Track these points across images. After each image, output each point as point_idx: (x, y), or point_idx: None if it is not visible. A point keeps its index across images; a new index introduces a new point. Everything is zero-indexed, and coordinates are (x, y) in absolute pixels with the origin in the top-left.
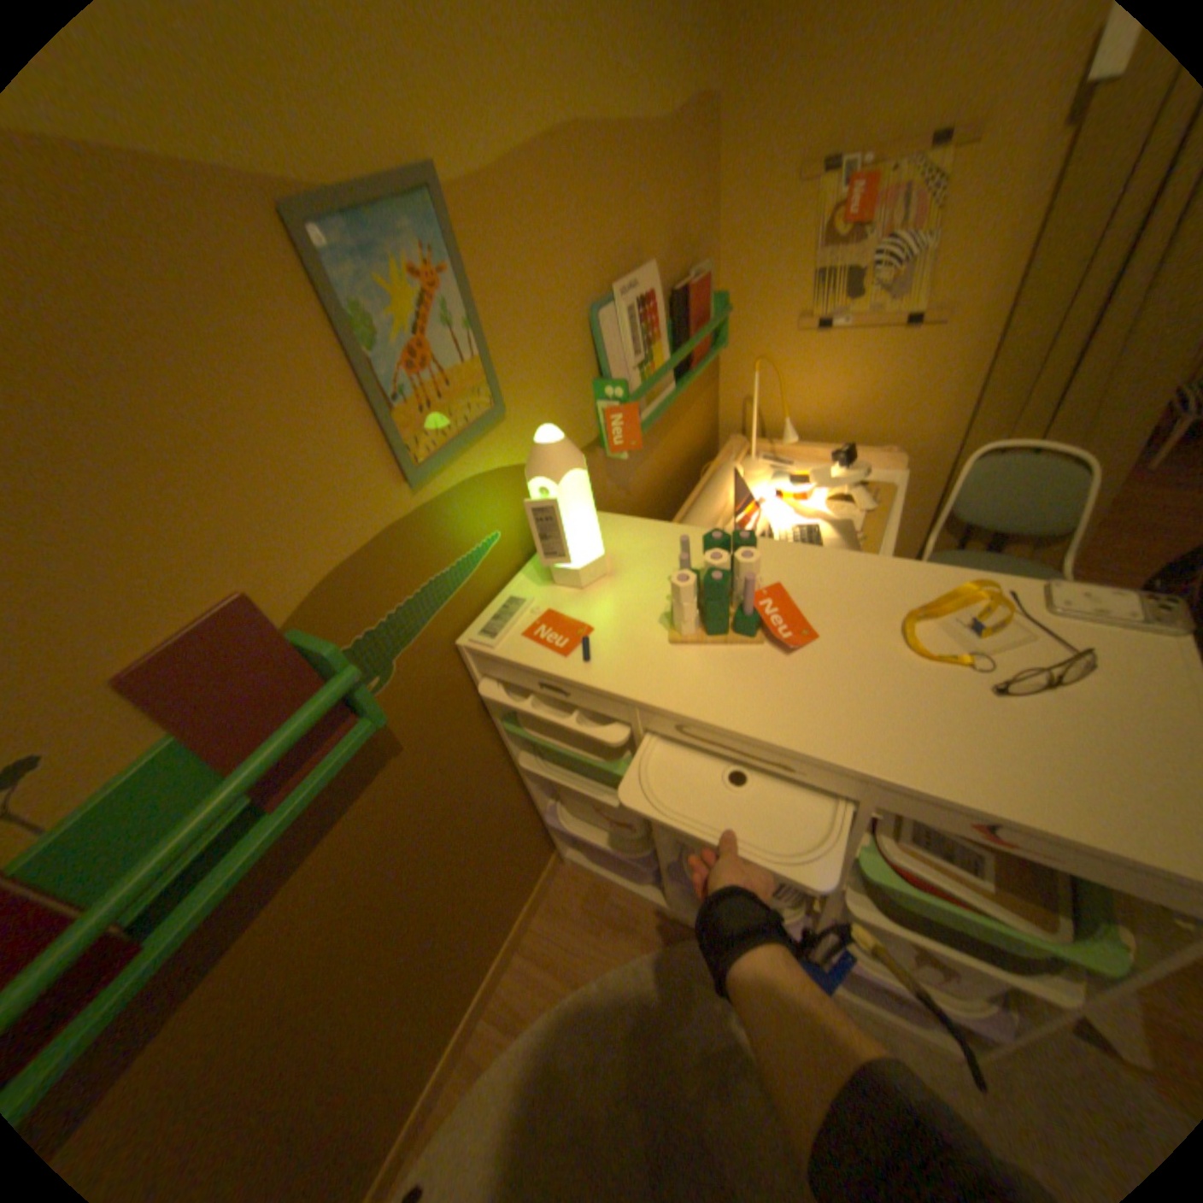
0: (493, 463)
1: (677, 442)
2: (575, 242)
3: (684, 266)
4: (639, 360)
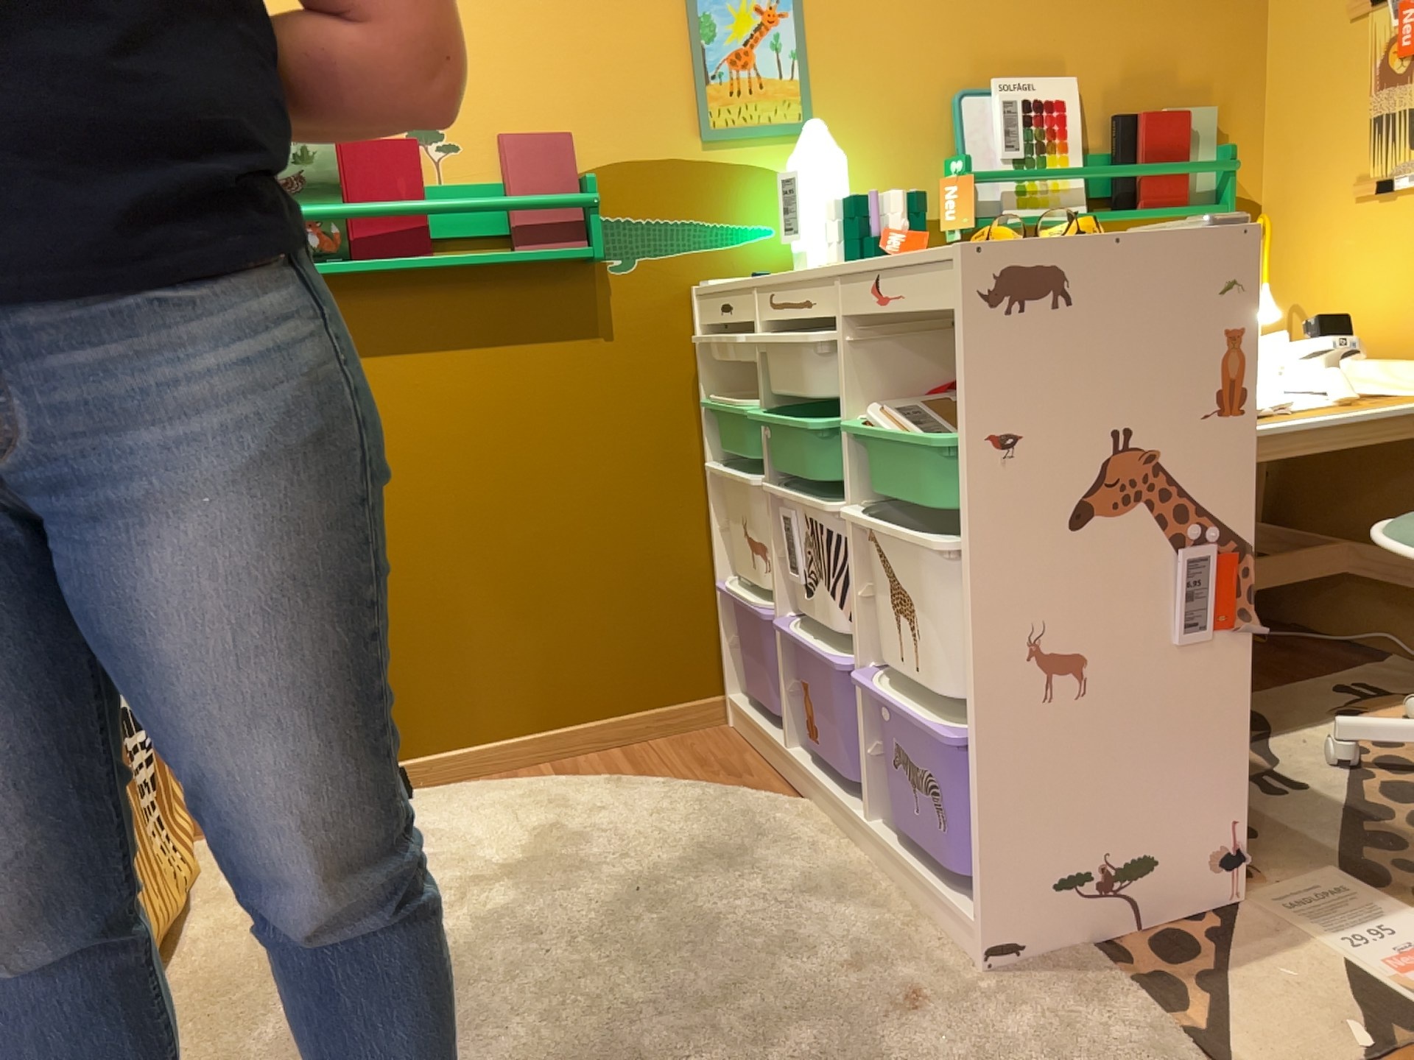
0: (785, 168)
1: None
2: (945, 36)
3: (1156, 106)
4: (1011, 156)
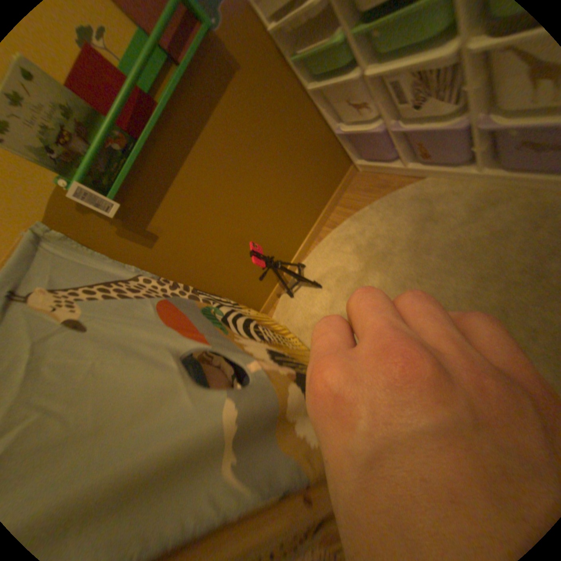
0: None
1: None
2: None
3: None
4: None
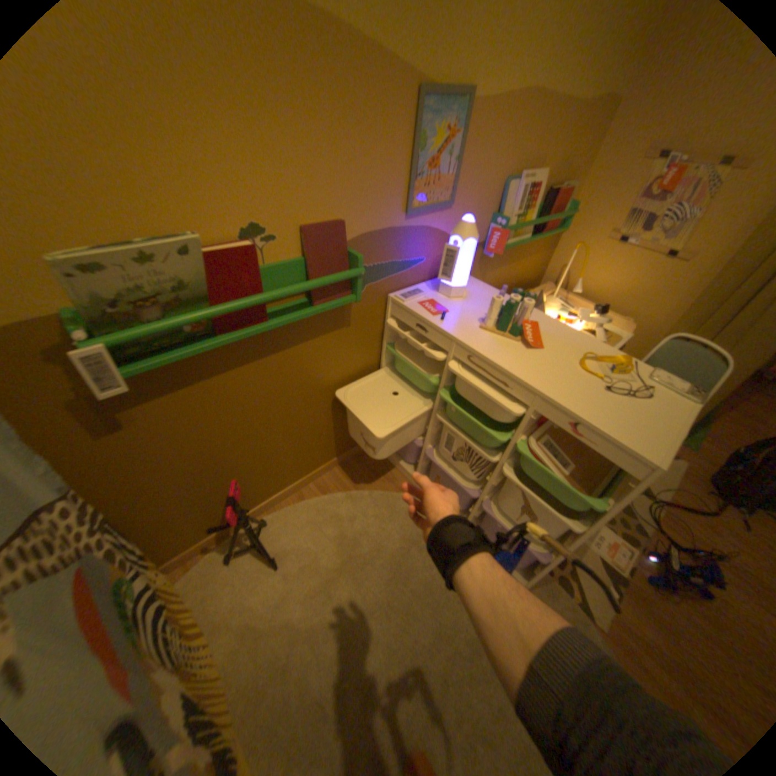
0: (437, 226)
1: (518, 270)
2: (515, 144)
3: (563, 179)
4: (519, 213)
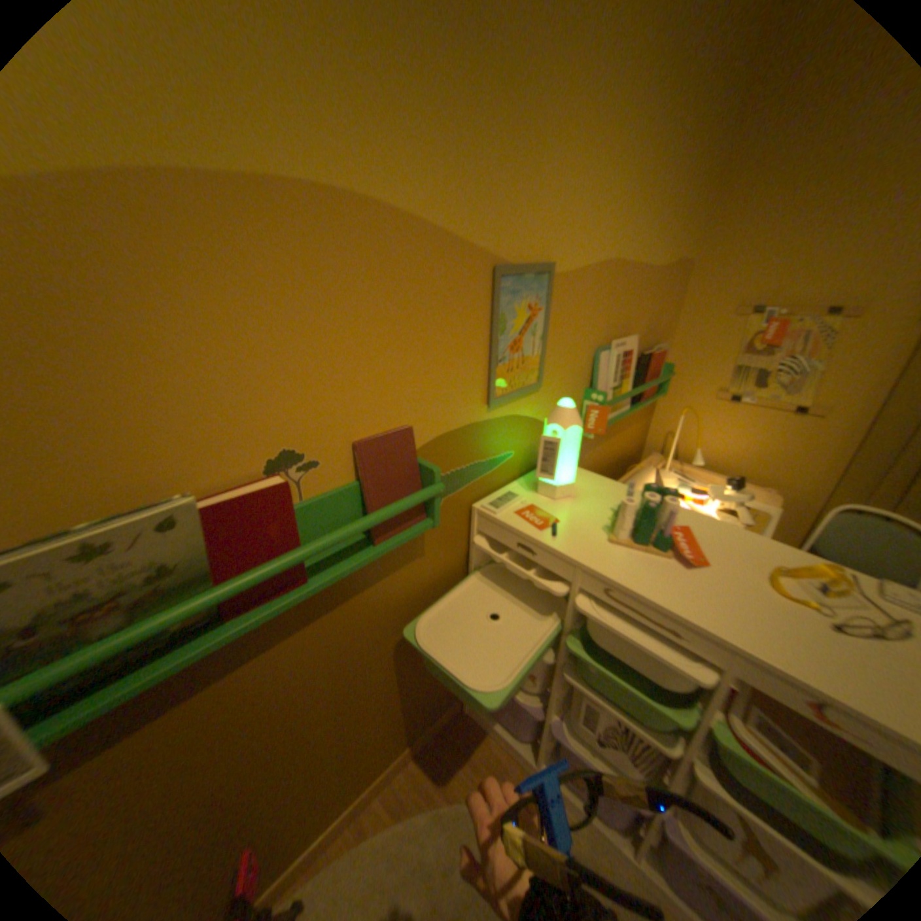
0: (525, 412)
1: (619, 444)
2: (601, 314)
3: (652, 342)
4: (615, 385)
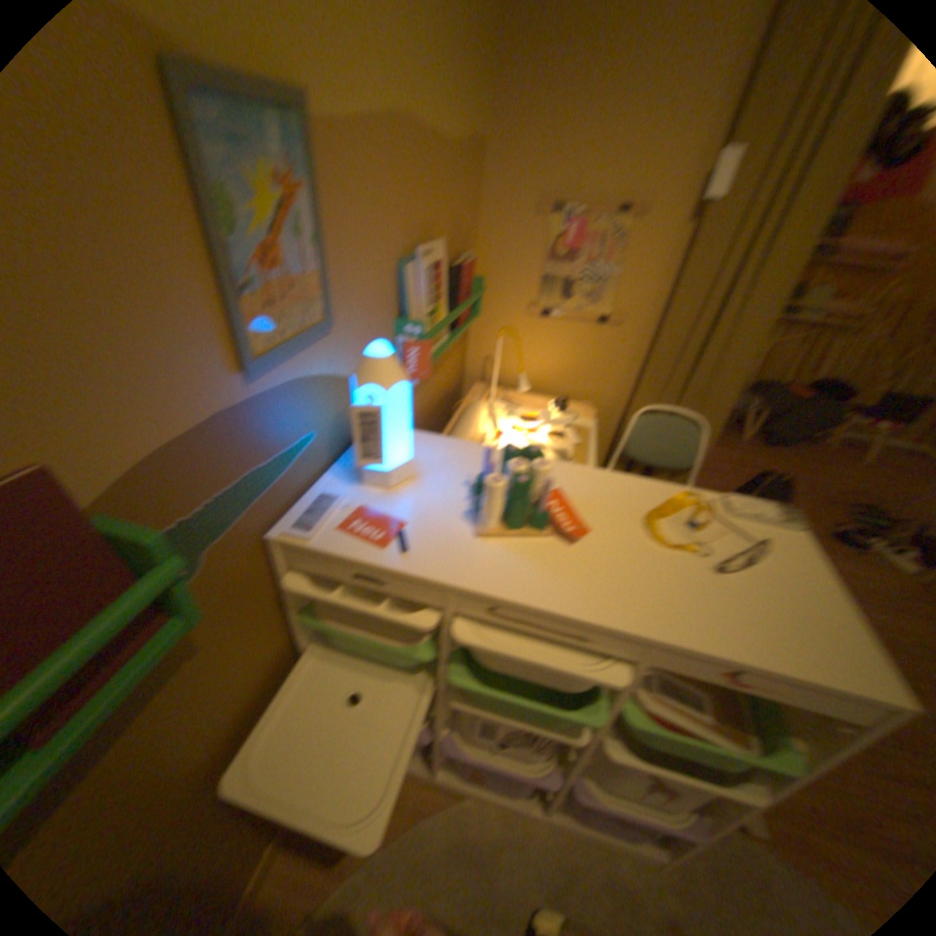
0: (320, 366)
1: (443, 379)
2: (399, 202)
3: (460, 248)
4: (432, 308)
